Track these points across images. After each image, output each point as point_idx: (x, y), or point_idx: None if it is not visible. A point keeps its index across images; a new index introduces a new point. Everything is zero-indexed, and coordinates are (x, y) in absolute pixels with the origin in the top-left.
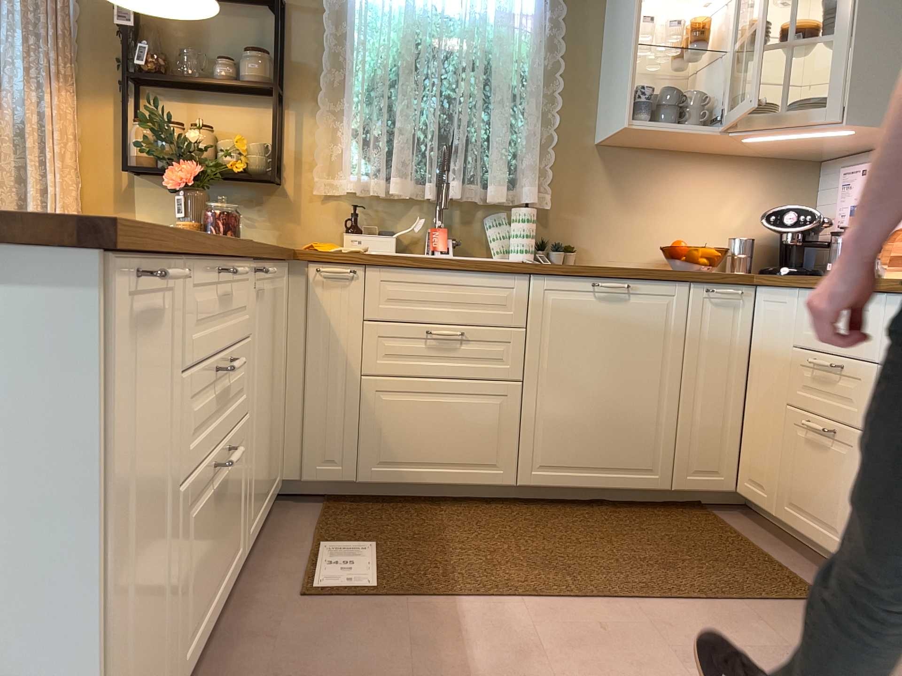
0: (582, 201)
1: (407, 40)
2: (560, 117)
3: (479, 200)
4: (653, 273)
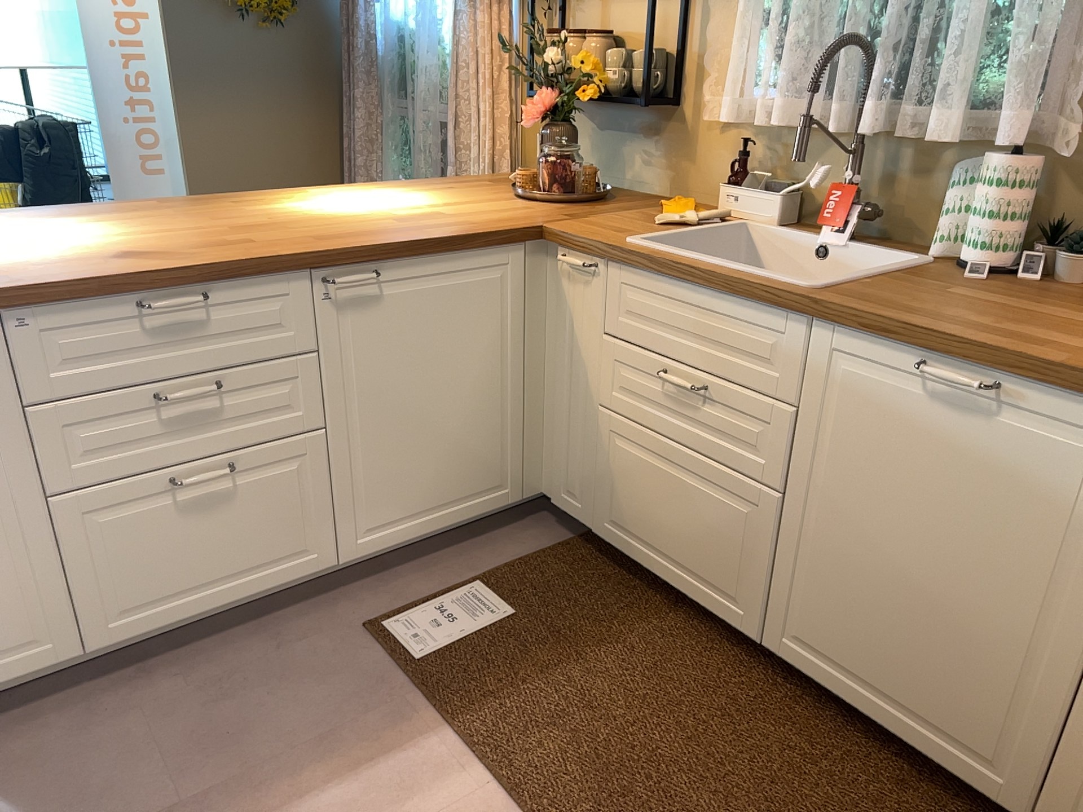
0: None
1: None
2: None
3: (926, 137)
4: (1055, 373)
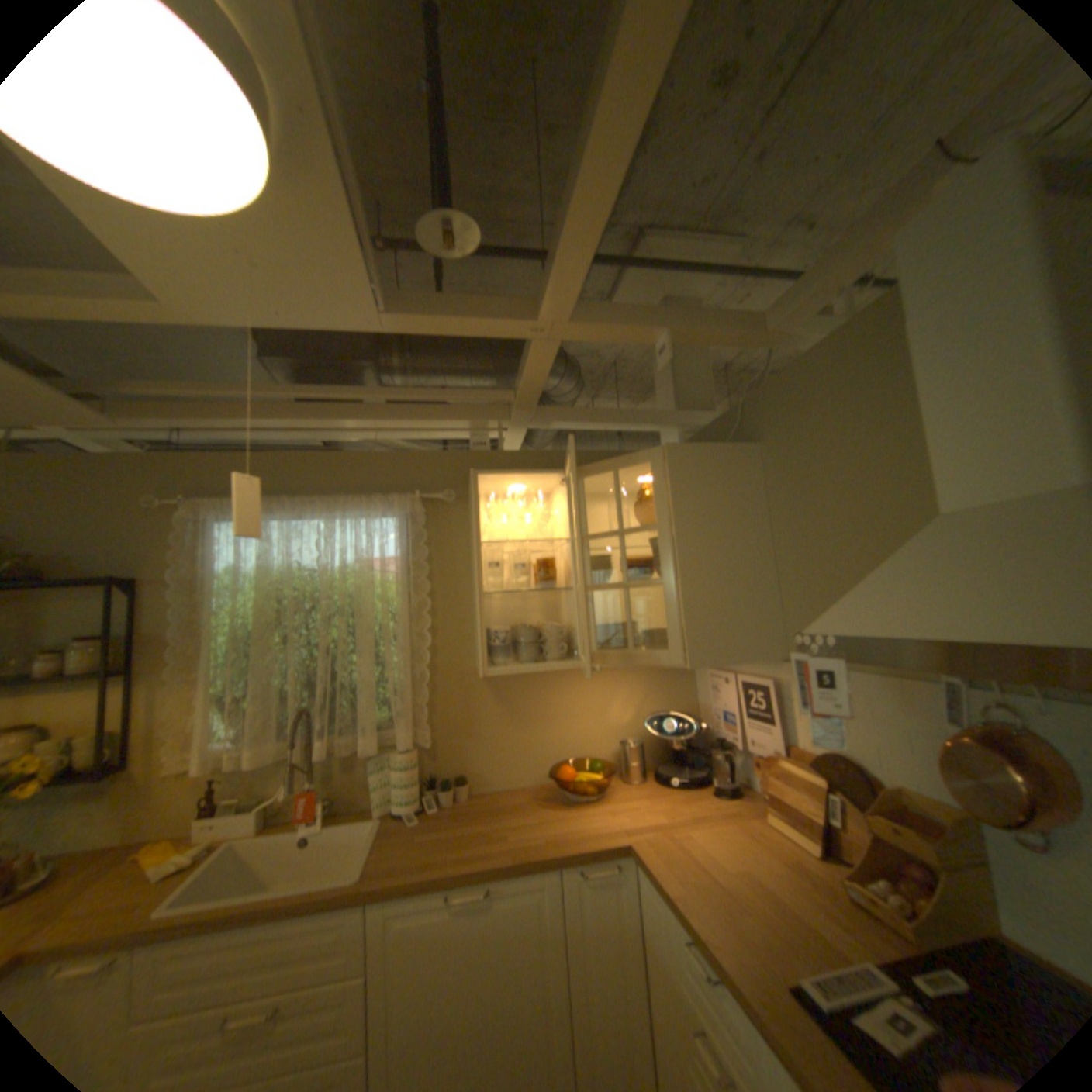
0: (470, 726)
1: (259, 604)
2: (431, 654)
3: (353, 751)
4: (513, 871)
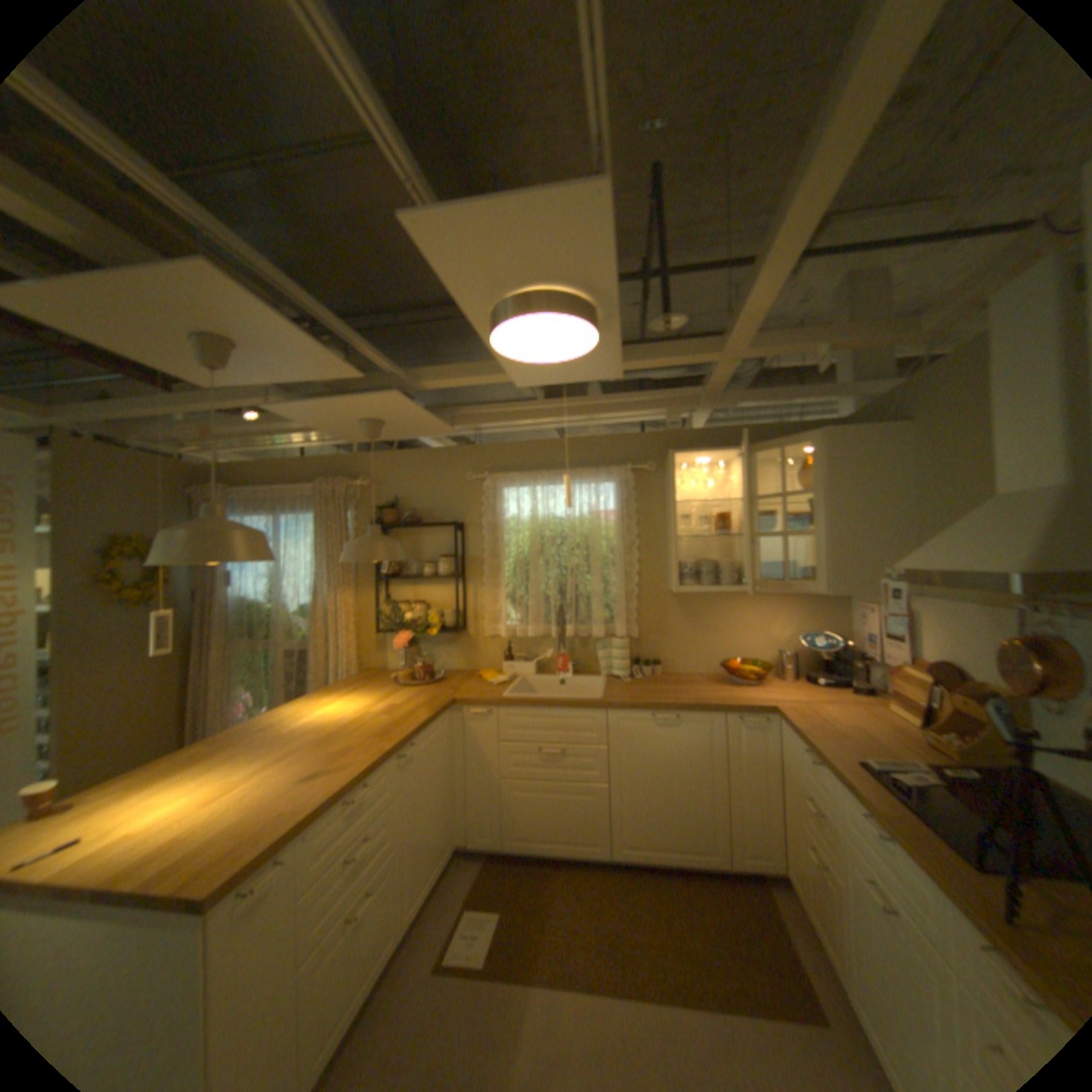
0: (664, 628)
1: (533, 539)
2: (638, 577)
3: (589, 634)
4: (695, 707)
